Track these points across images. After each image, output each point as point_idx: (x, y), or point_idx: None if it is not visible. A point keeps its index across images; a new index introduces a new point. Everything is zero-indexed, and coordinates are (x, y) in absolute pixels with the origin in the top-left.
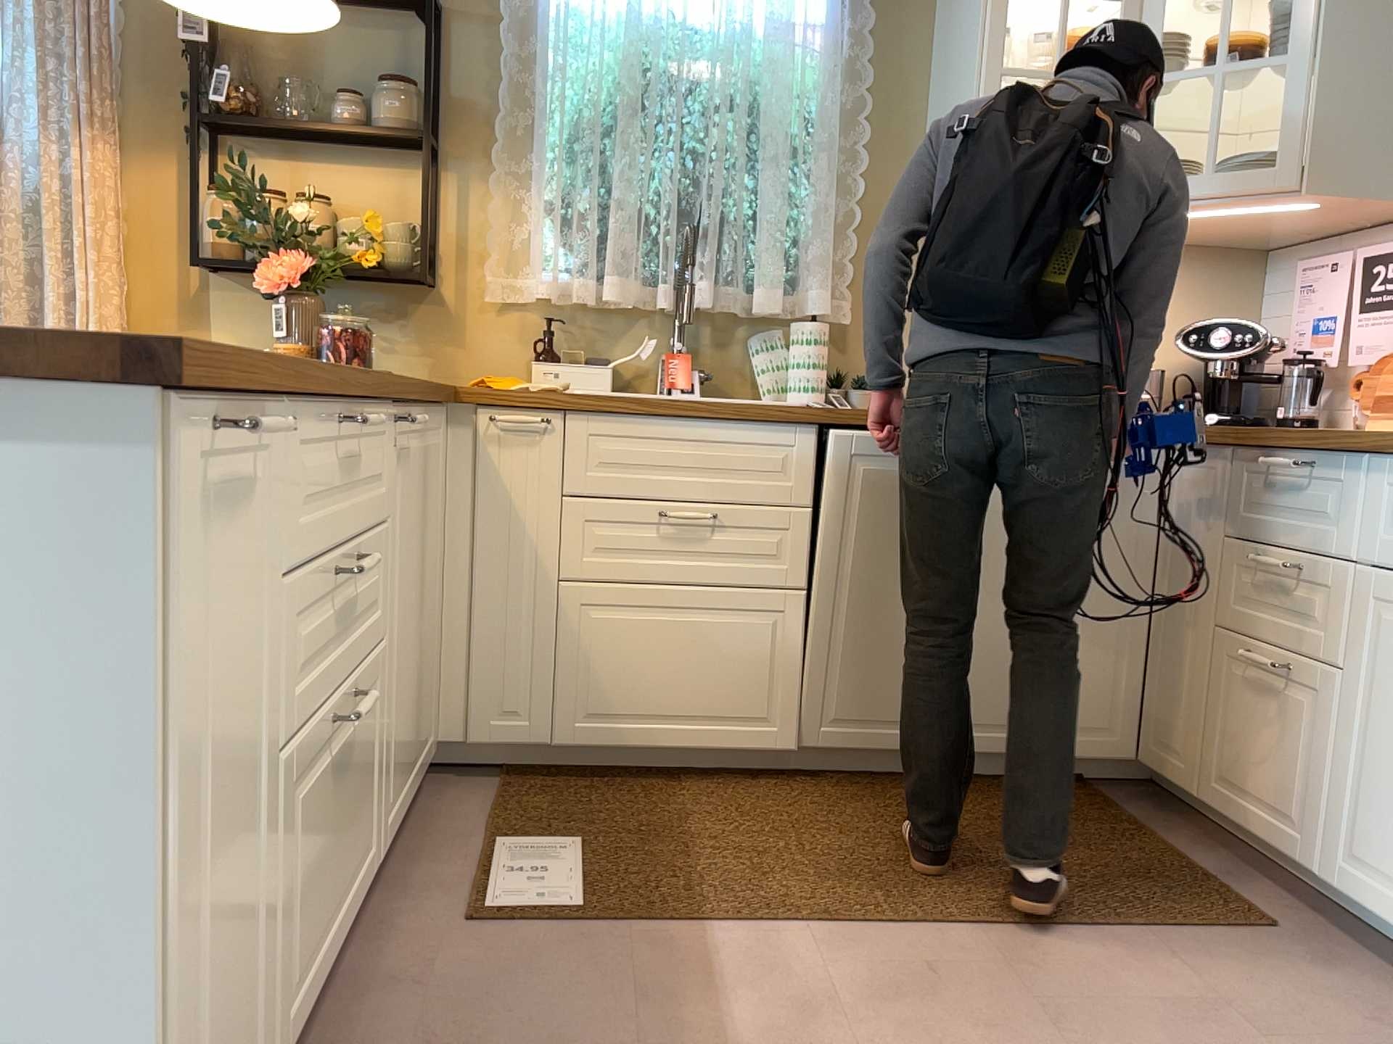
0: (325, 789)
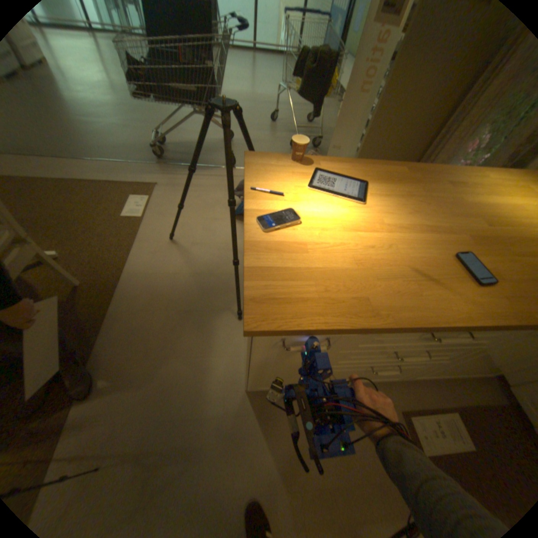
0: (367, 373)
